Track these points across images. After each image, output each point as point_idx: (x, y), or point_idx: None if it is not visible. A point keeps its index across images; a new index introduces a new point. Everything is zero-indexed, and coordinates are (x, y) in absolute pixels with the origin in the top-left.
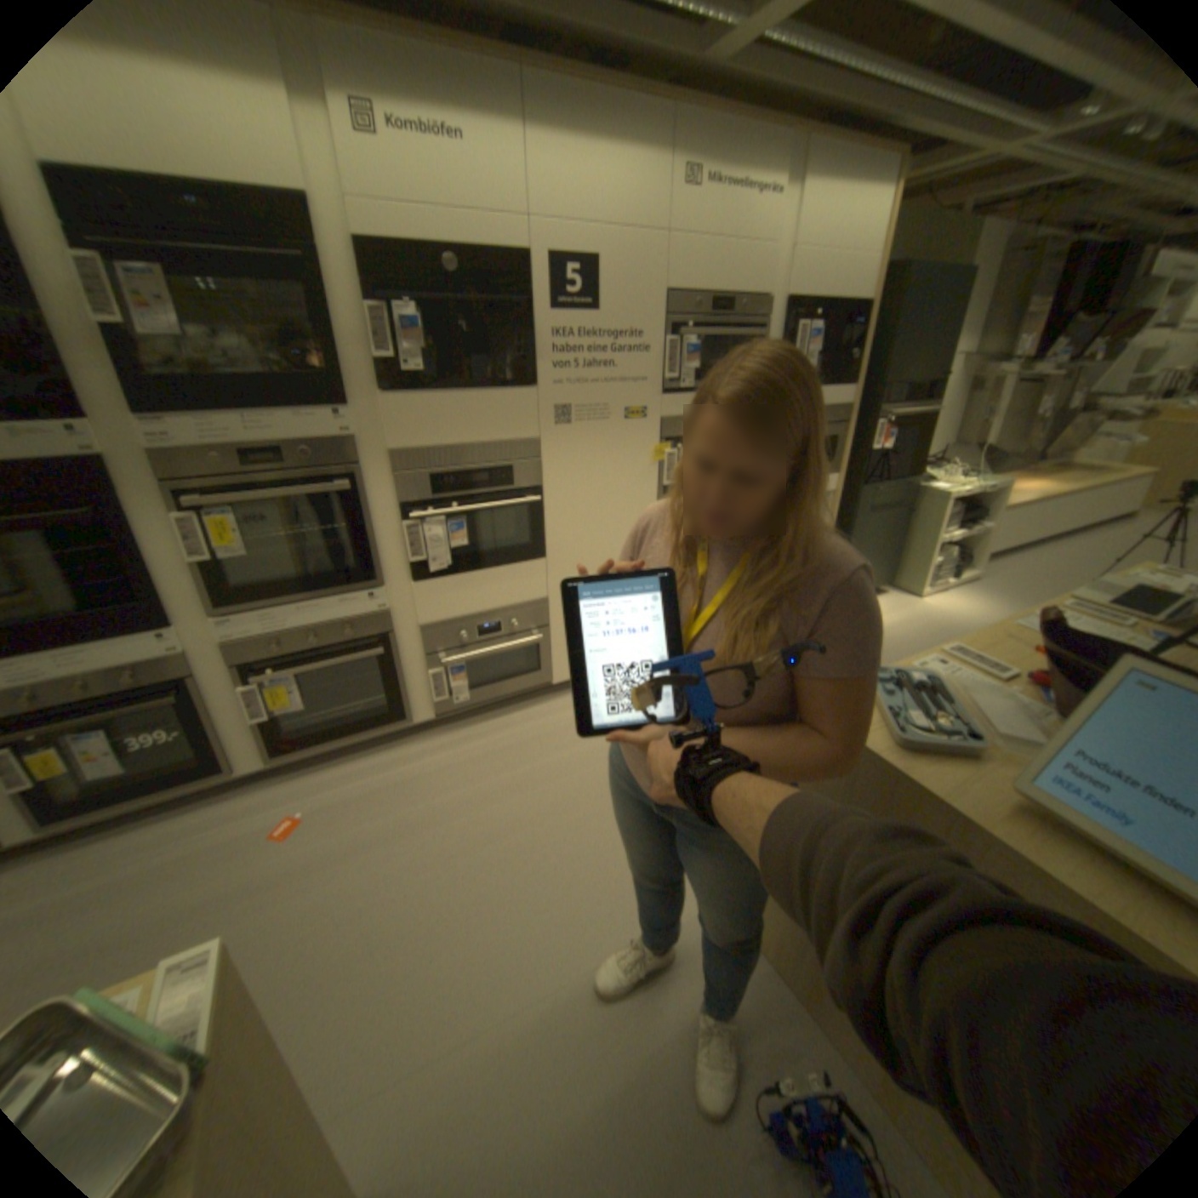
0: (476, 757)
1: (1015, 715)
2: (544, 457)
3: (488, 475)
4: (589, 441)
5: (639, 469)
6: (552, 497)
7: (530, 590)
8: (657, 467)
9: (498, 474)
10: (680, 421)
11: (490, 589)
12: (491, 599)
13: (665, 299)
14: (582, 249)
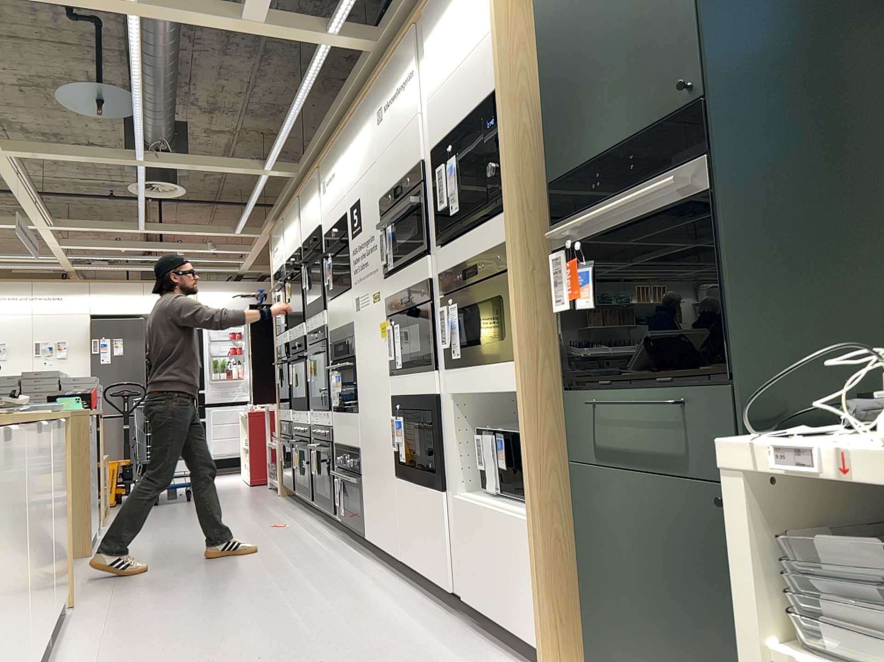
0: (307, 546)
1: None
2: (354, 334)
3: (342, 346)
4: (364, 322)
5: (380, 345)
6: (357, 364)
7: (355, 438)
8: (387, 343)
9: (344, 346)
10: (391, 299)
11: (346, 429)
12: (346, 437)
13: (378, 206)
14: (355, 198)
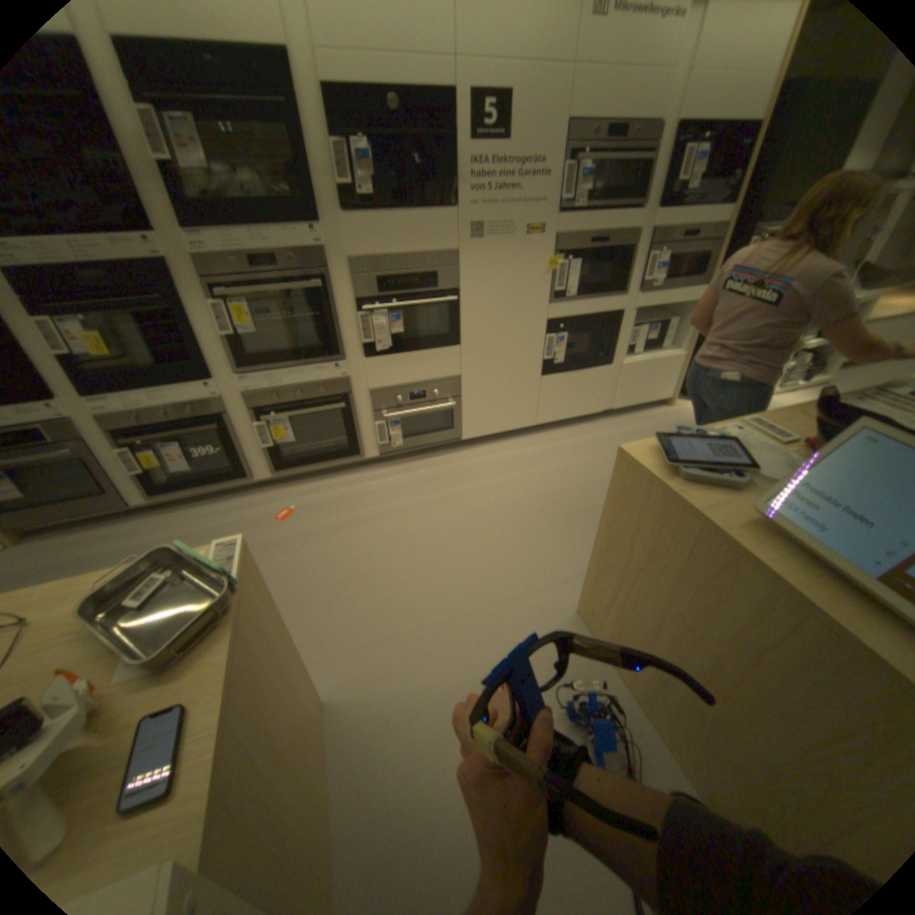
0: (405, 483)
1: (782, 466)
2: (461, 265)
3: (418, 279)
4: (496, 253)
5: (535, 277)
6: (466, 297)
7: (447, 369)
8: (551, 276)
9: (425, 278)
10: (571, 236)
11: (418, 366)
12: (419, 374)
13: (566, 127)
14: (498, 84)
